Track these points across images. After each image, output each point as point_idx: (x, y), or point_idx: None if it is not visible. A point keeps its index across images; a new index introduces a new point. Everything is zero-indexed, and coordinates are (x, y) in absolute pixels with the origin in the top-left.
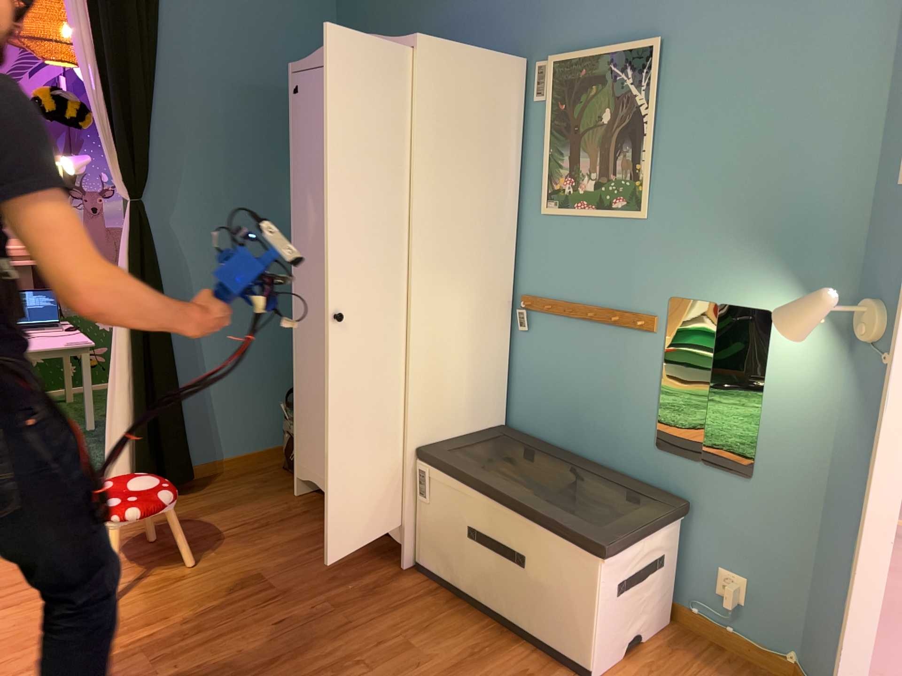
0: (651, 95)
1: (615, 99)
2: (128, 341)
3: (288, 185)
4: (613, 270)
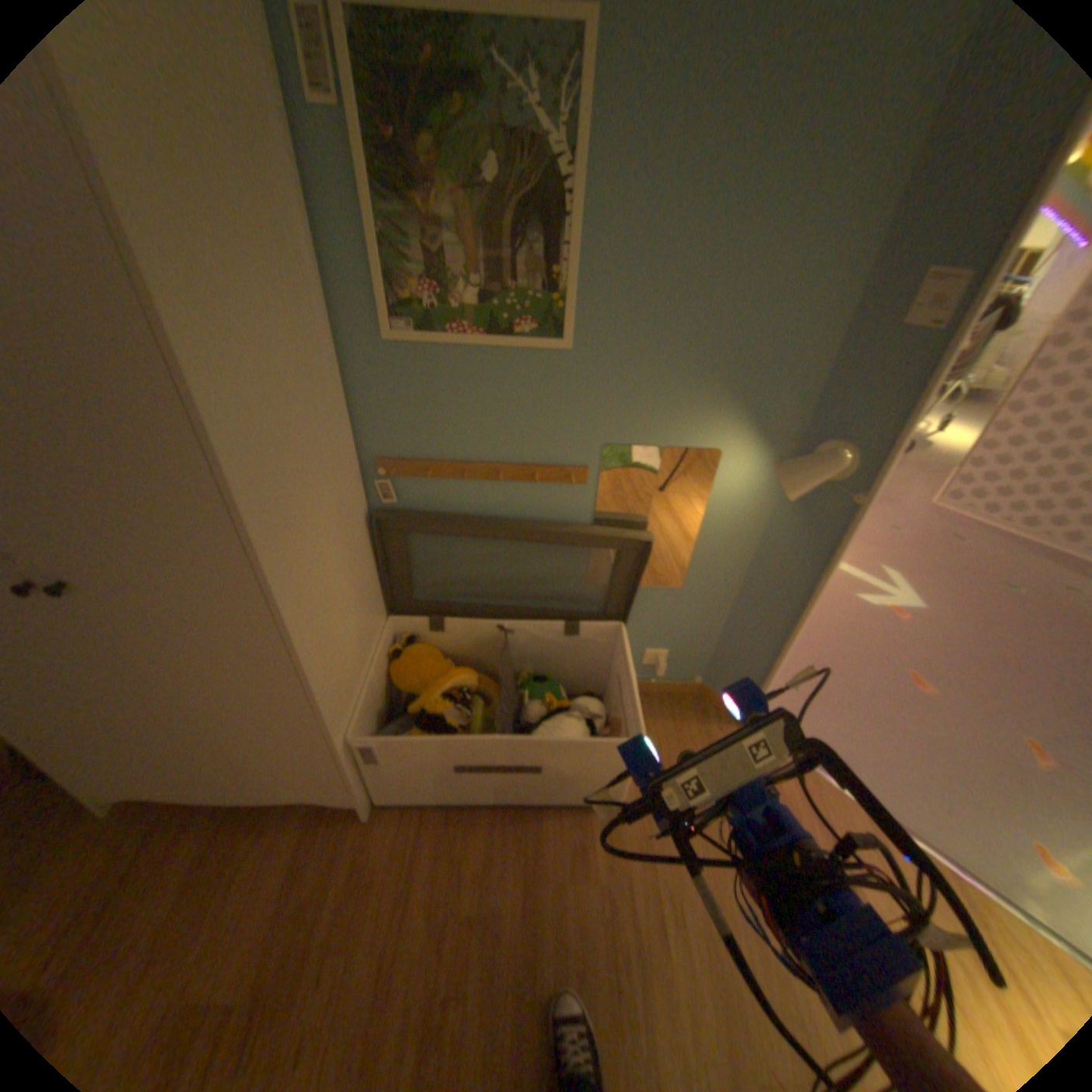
0: (583, 131)
1: (508, 126)
2: None
3: None
4: (522, 416)
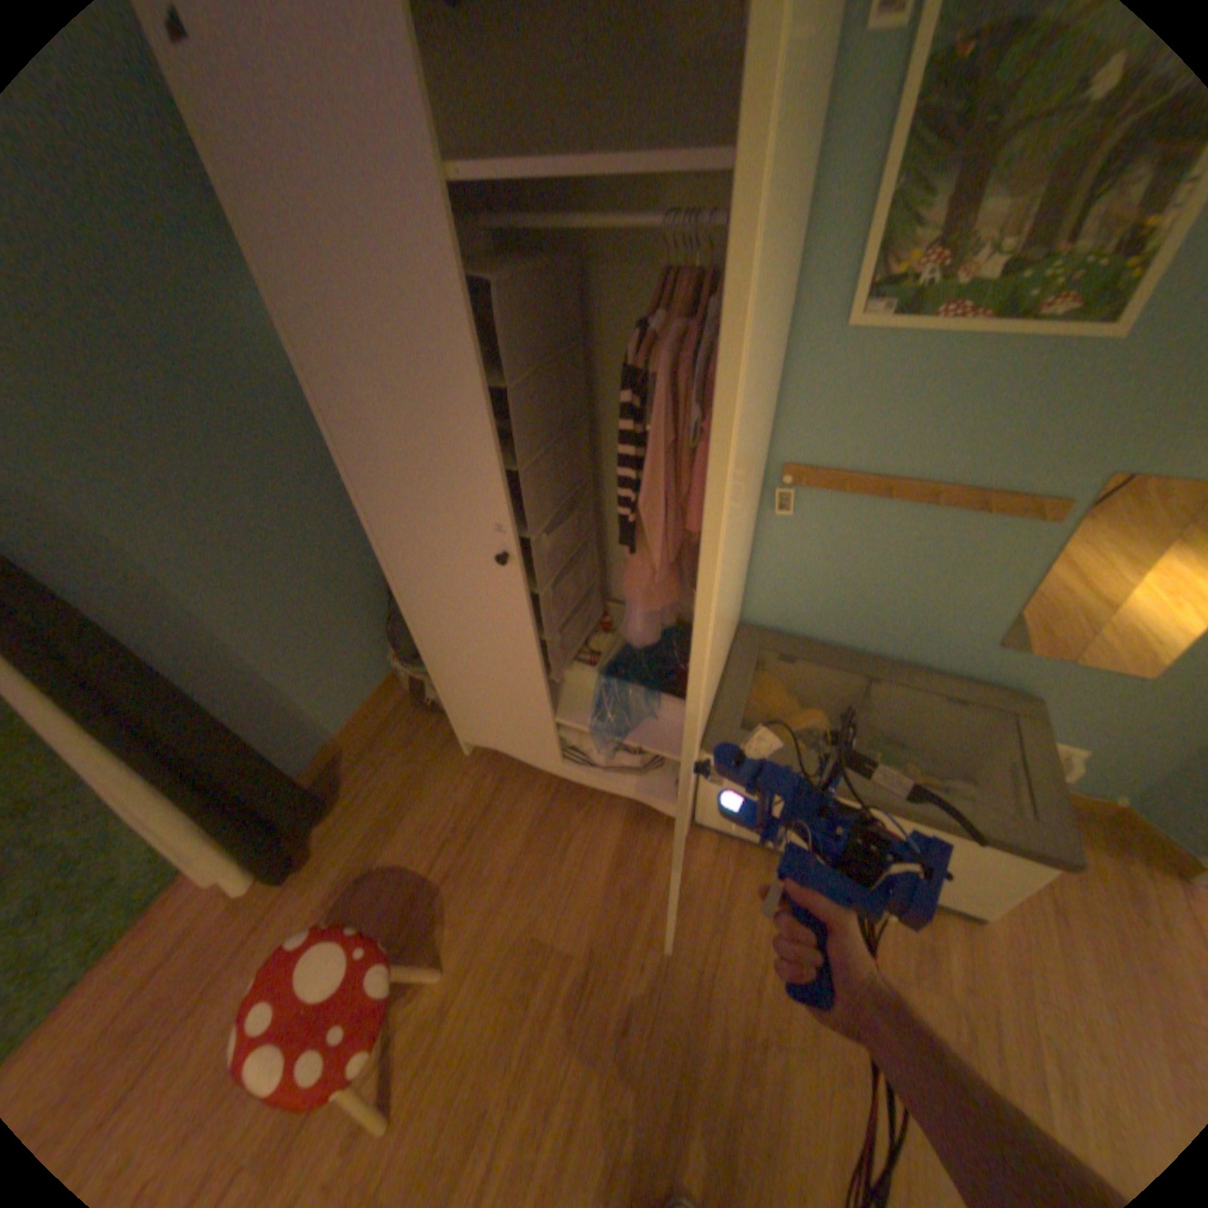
0: None
1: None
2: (103, 750)
3: (218, 292)
4: (1001, 426)
